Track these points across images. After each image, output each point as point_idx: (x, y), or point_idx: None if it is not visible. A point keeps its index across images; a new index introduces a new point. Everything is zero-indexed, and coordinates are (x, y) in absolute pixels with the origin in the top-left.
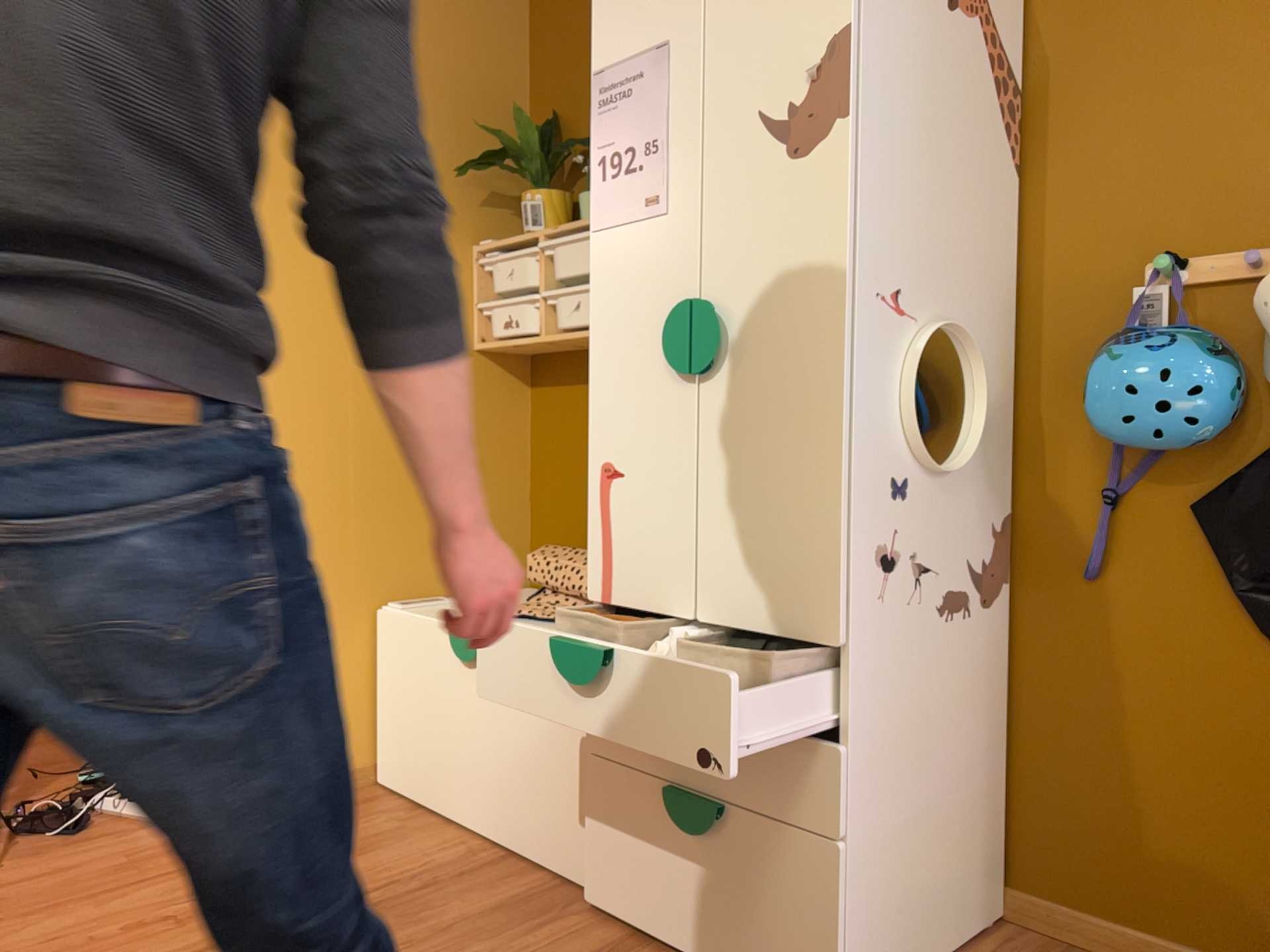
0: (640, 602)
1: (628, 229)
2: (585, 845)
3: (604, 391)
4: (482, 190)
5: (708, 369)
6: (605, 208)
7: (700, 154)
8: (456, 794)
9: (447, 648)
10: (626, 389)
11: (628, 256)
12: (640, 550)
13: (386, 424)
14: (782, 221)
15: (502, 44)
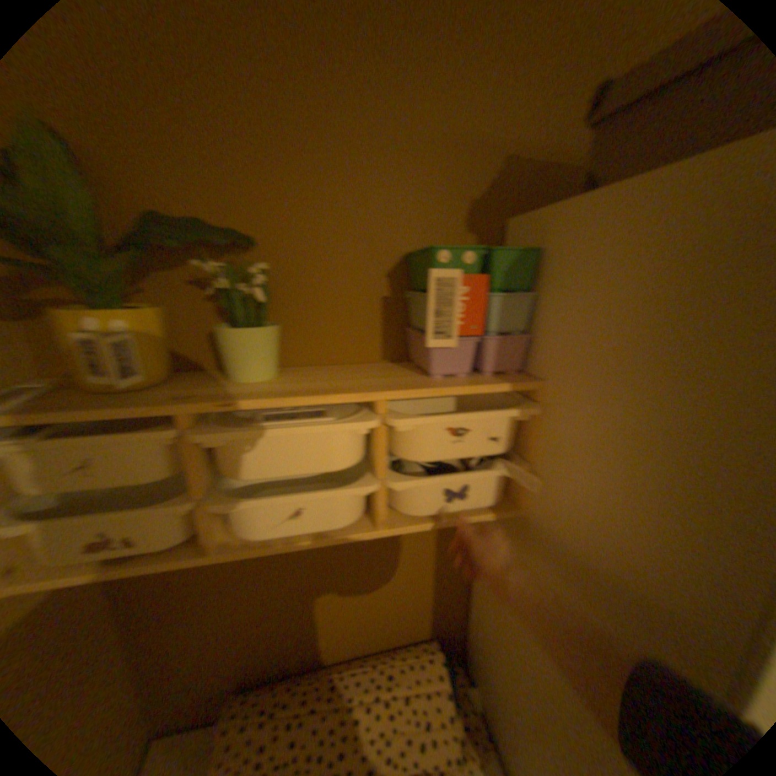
0: None
1: None
2: None
3: None
4: None
5: None
6: None
7: None
8: None
9: None
10: None
11: None
12: None
13: None
14: None
15: None
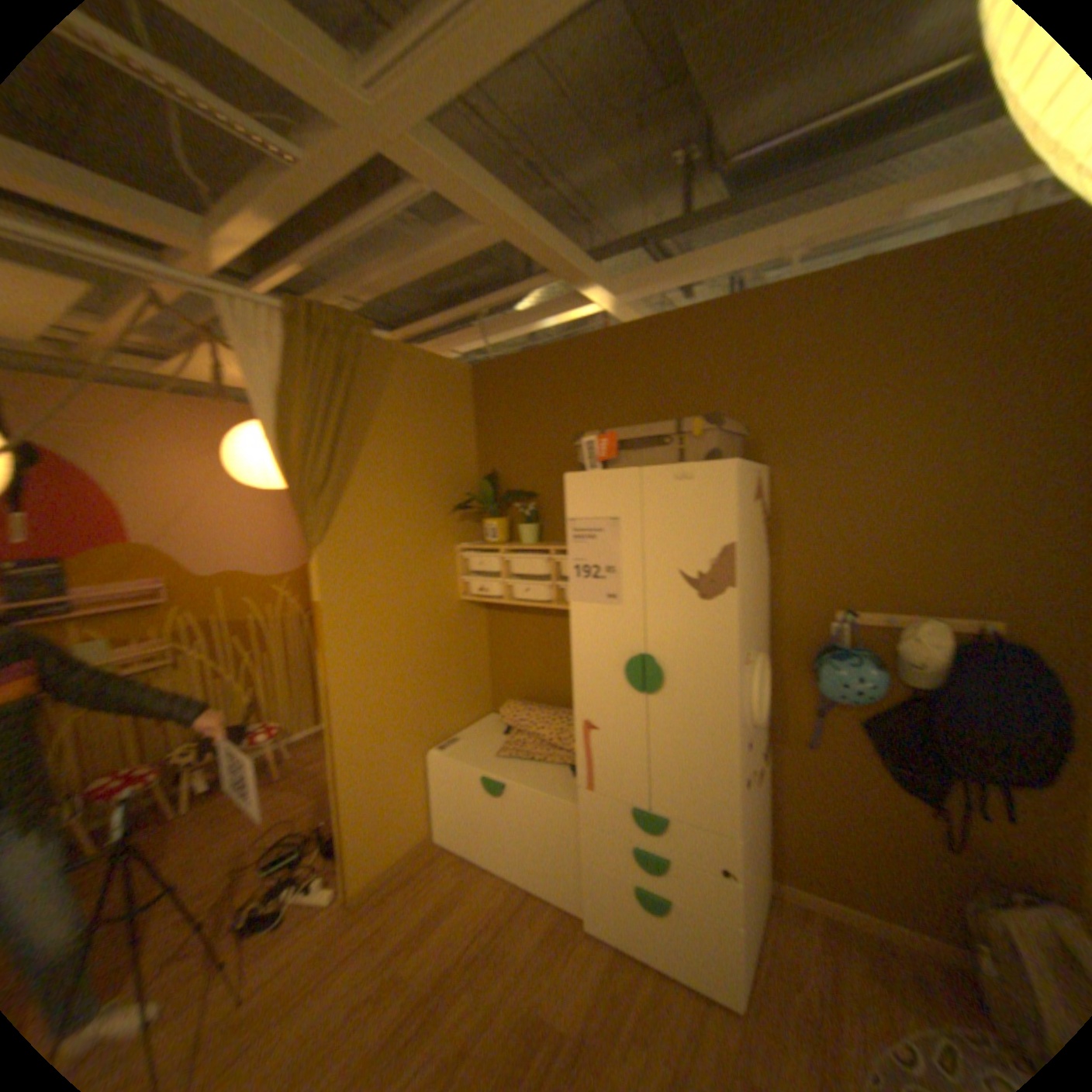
0: (612, 794)
1: (594, 606)
2: (582, 904)
3: (582, 684)
4: (457, 514)
5: (653, 693)
6: (578, 592)
7: (641, 581)
8: (489, 858)
9: (478, 784)
10: (598, 687)
11: (595, 620)
12: (611, 769)
13: (422, 655)
14: (695, 629)
15: (460, 432)
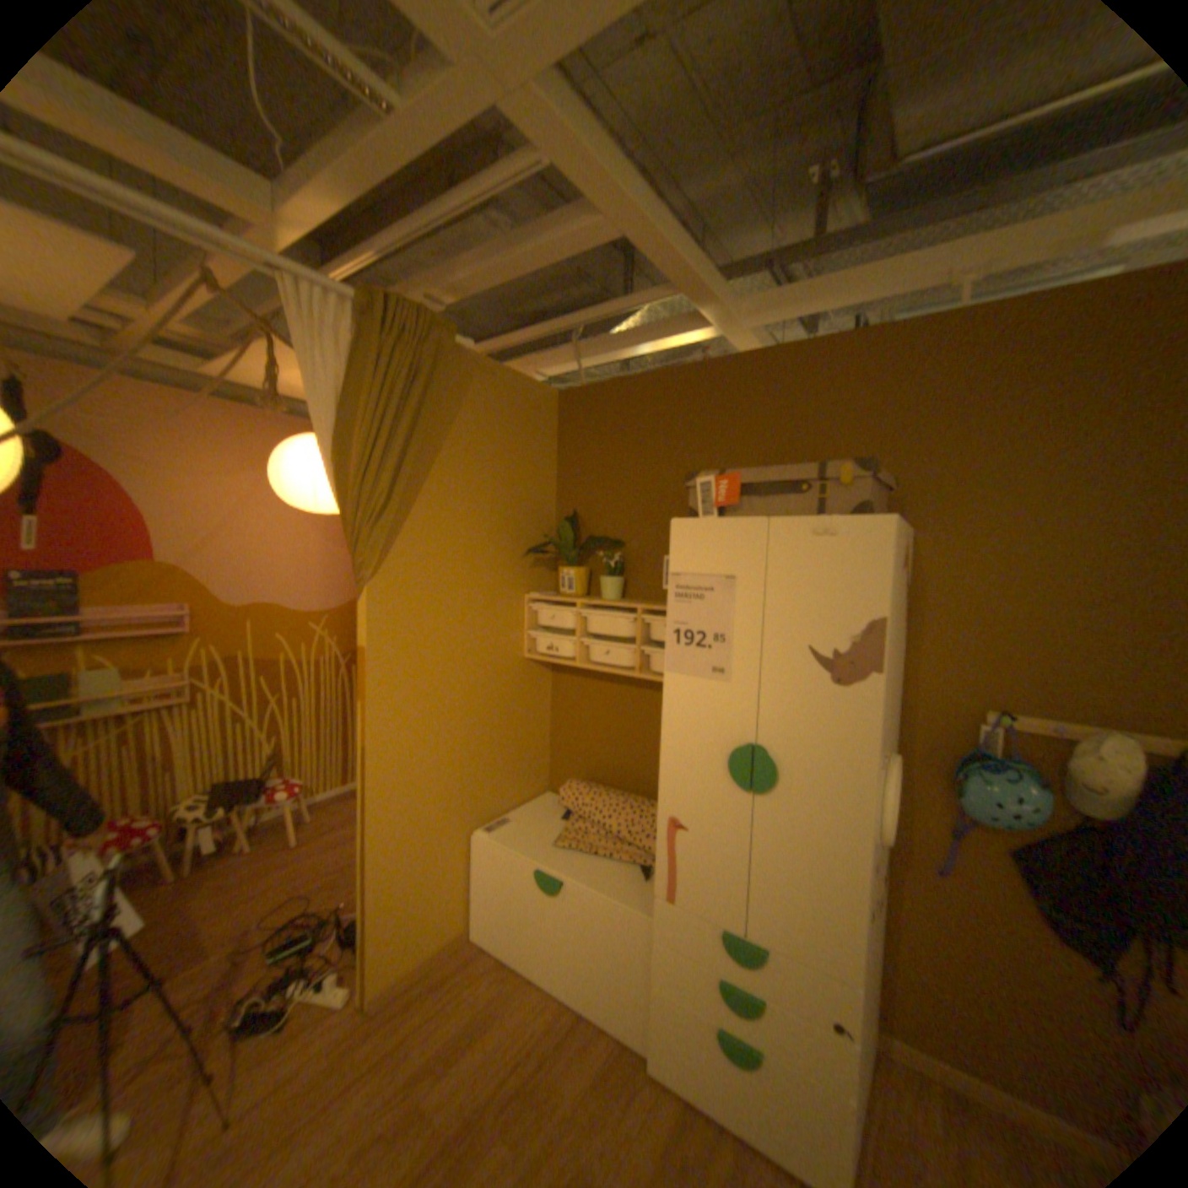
0: (698, 911)
1: (696, 681)
2: (649, 1040)
3: (673, 773)
4: (530, 558)
5: (763, 793)
6: (677, 661)
7: (758, 655)
8: (537, 967)
9: (531, 877)
10: (692, 779)
11: (695, 697)
12: (700, 880)
13: (477, 719)
14: (824, 719)
15: (542, 465)
